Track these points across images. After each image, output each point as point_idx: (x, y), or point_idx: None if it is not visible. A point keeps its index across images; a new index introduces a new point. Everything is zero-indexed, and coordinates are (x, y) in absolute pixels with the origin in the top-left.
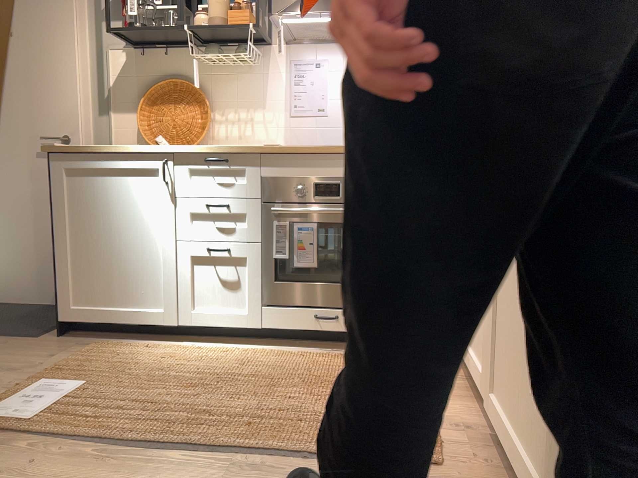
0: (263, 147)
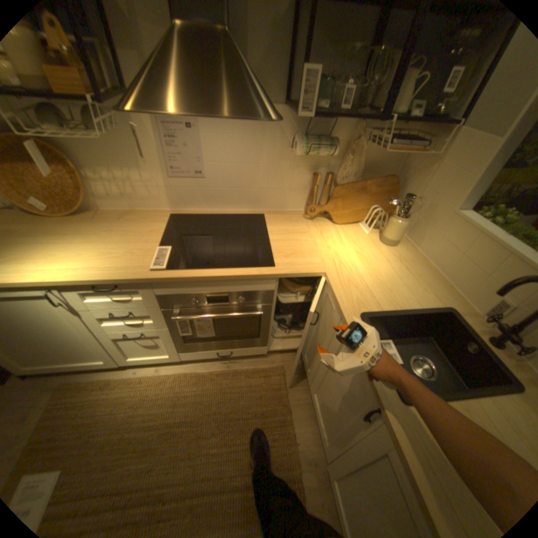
0: (151, 278)
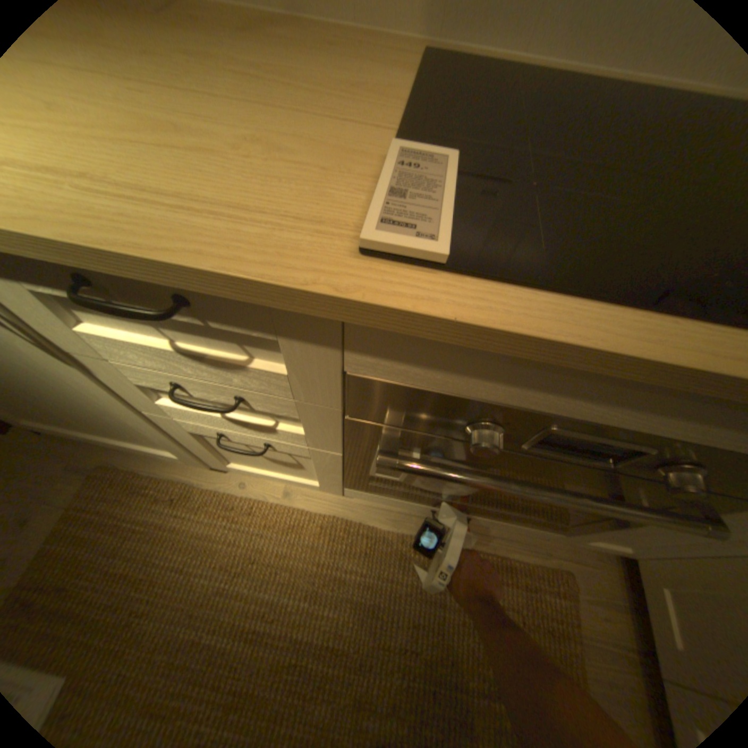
0: (368, 296)
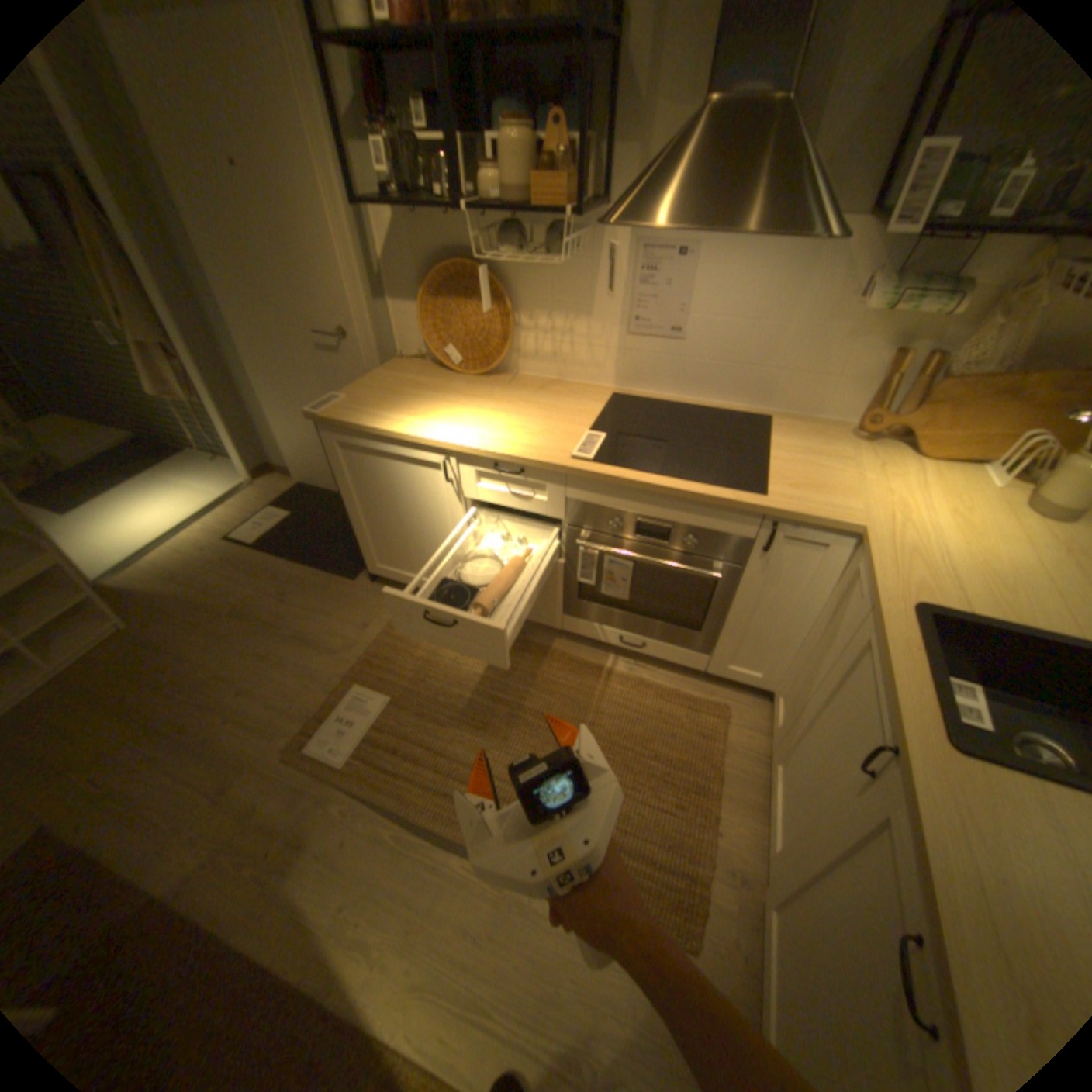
0: (569, 468)
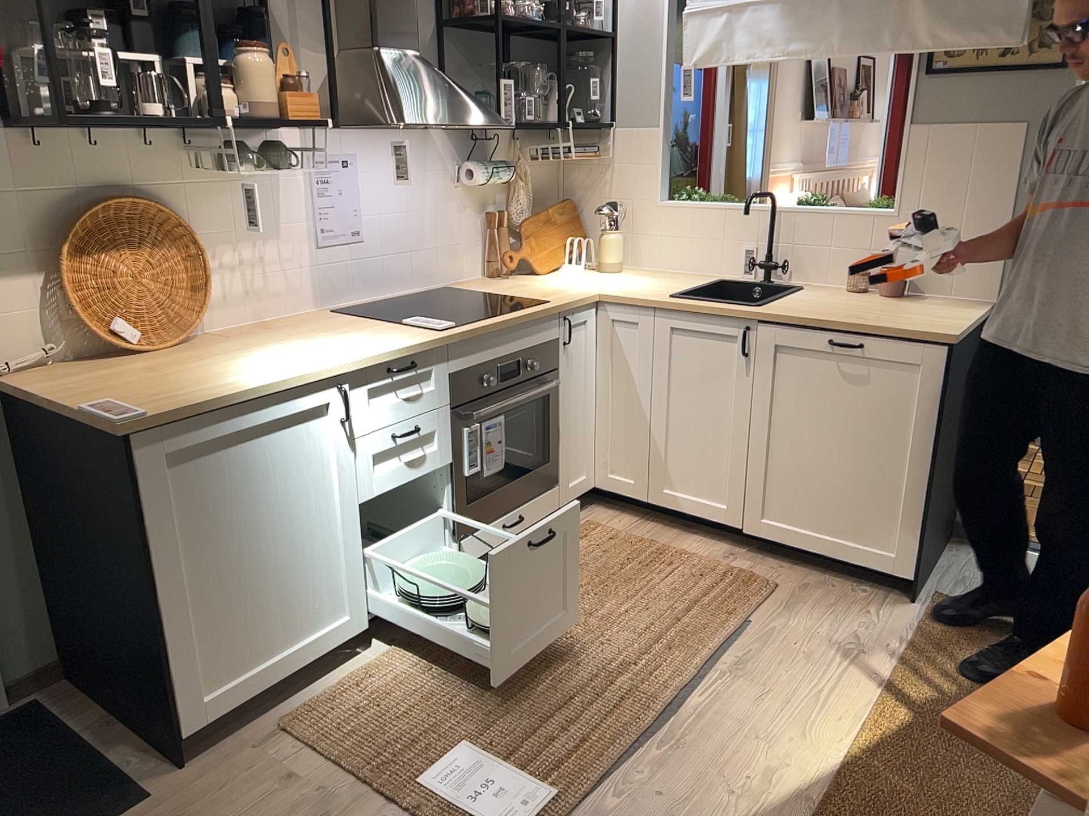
0: (454, 334)
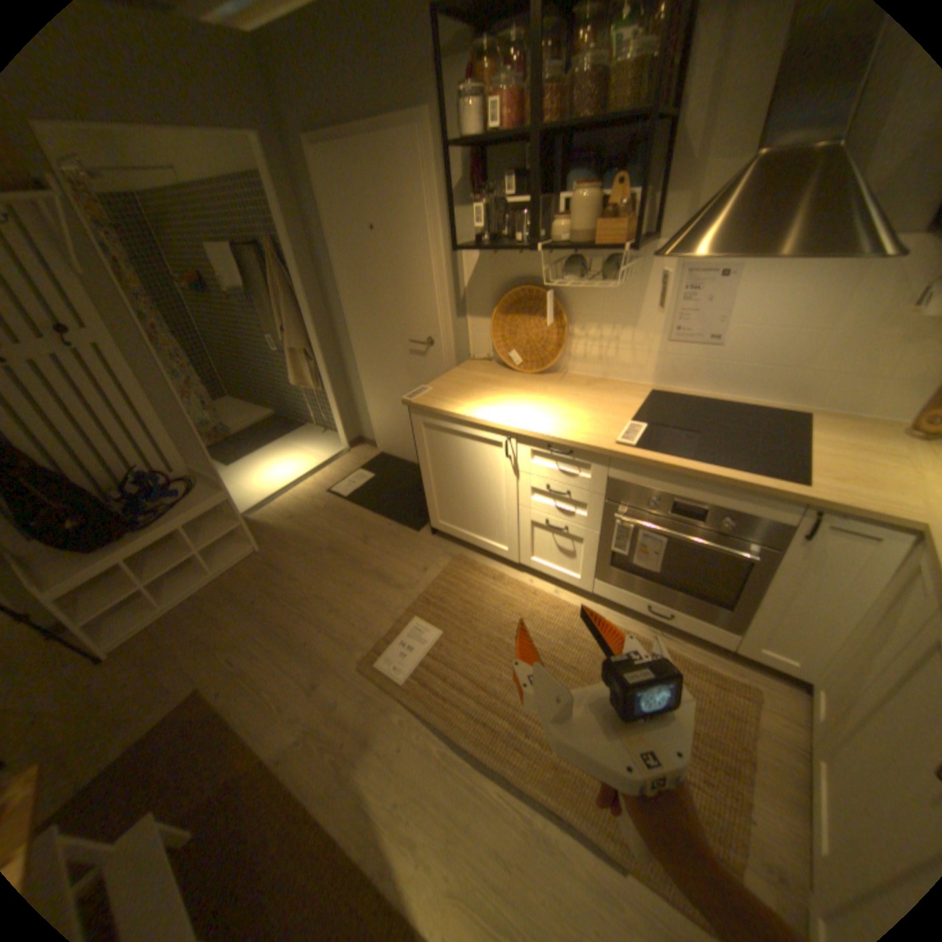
0: (614, 451)
